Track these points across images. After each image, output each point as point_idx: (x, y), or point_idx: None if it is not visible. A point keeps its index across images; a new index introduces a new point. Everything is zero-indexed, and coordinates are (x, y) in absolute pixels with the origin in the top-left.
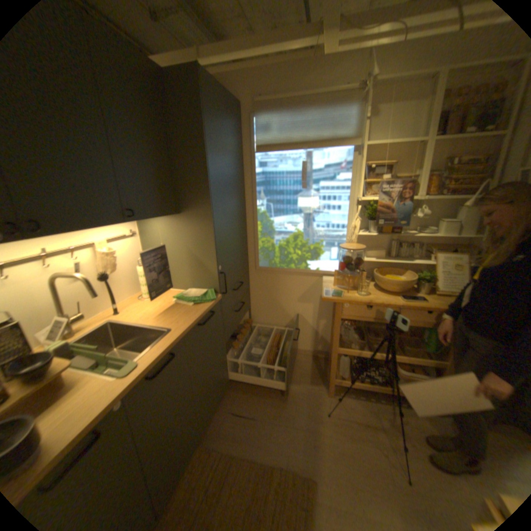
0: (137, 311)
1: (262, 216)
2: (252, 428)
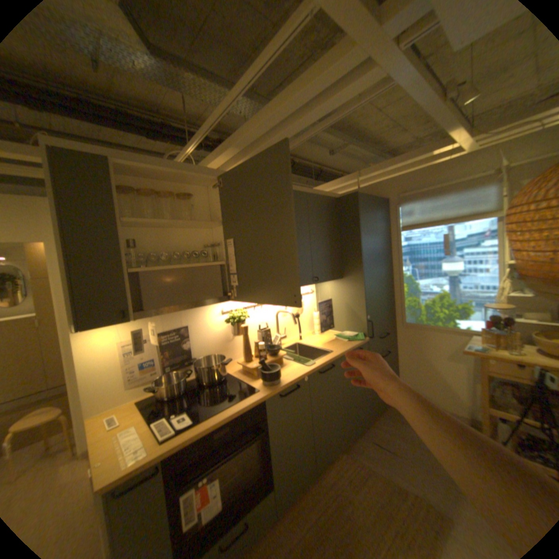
0: (311, 340)
1: (408, 279)
2: (393, 459)
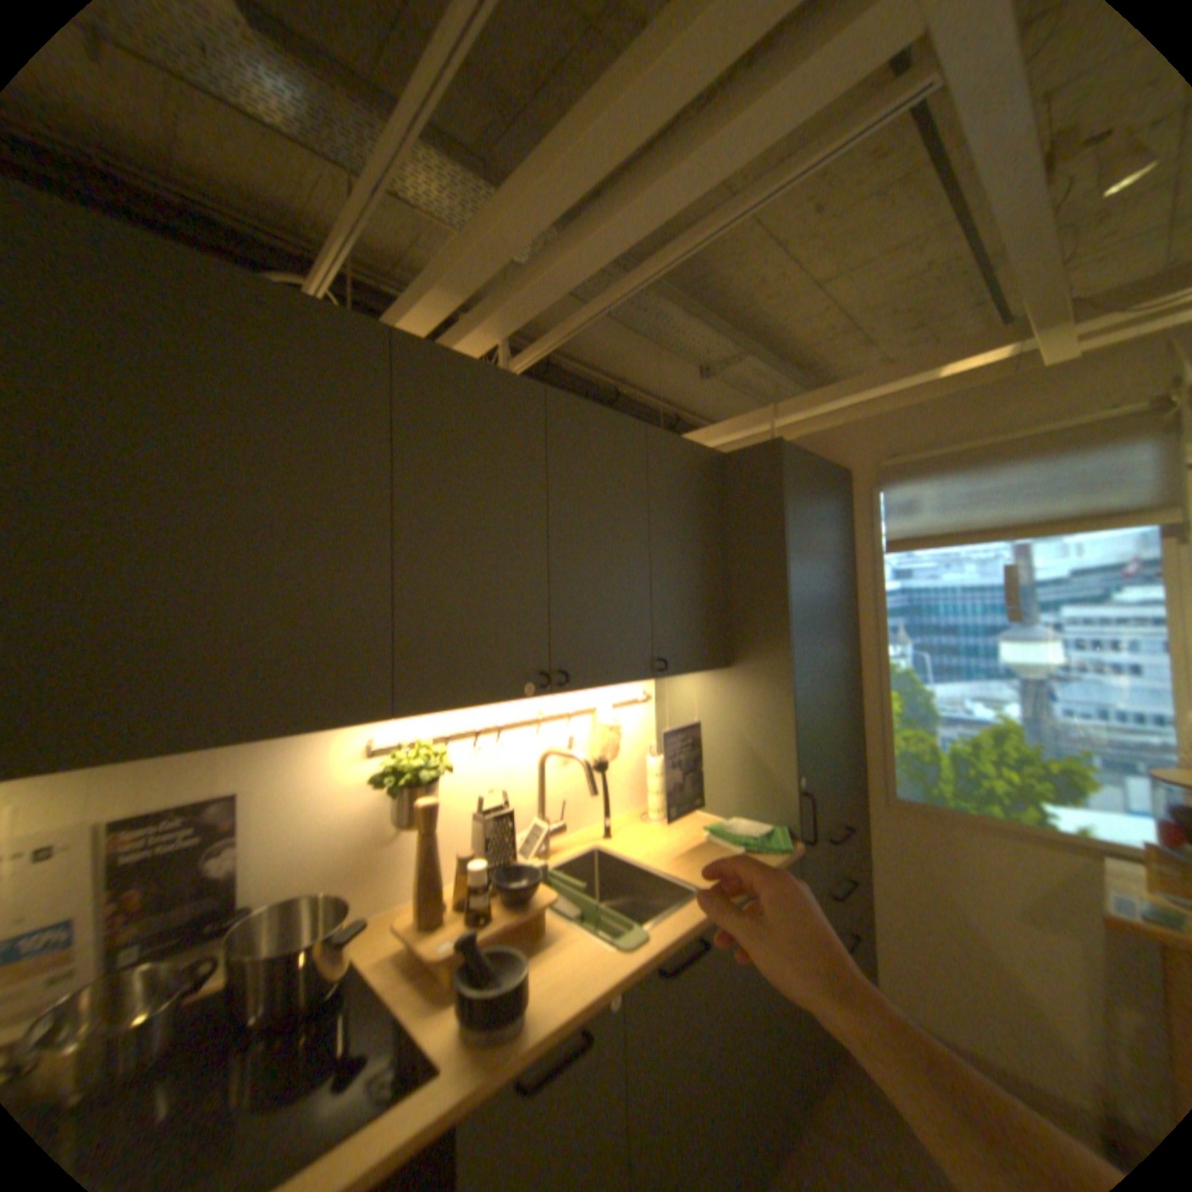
0: (640, 841)
1: (904, 680)
2: None
